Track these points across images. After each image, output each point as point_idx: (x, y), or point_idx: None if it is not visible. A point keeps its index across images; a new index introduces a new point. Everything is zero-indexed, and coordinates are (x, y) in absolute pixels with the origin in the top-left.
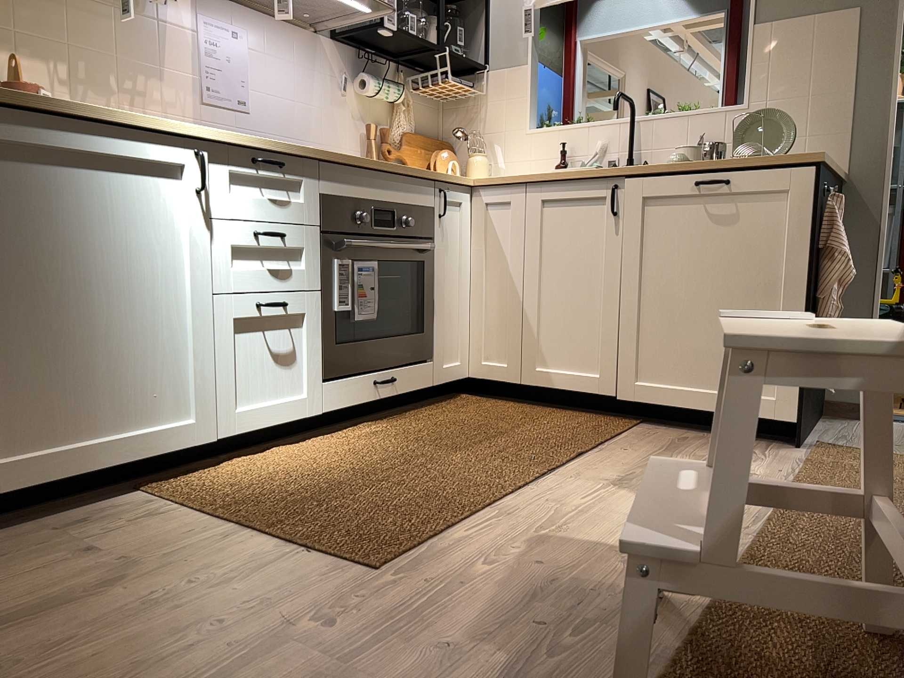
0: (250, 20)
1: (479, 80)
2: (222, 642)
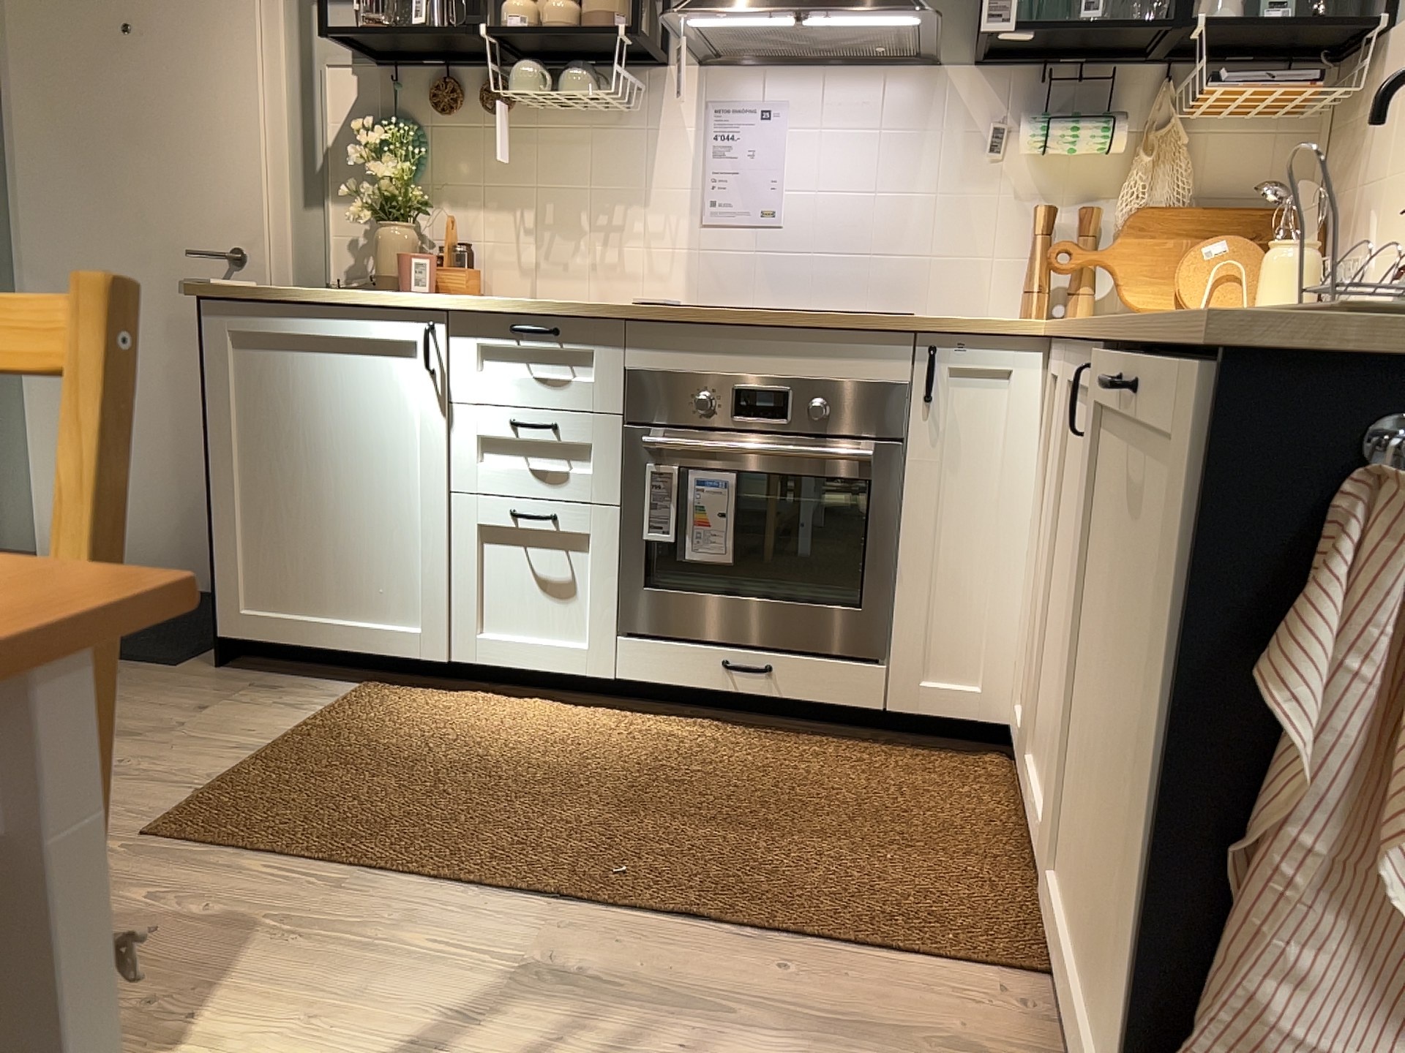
0: (790, 80)
1: (1373, 55)
2: None
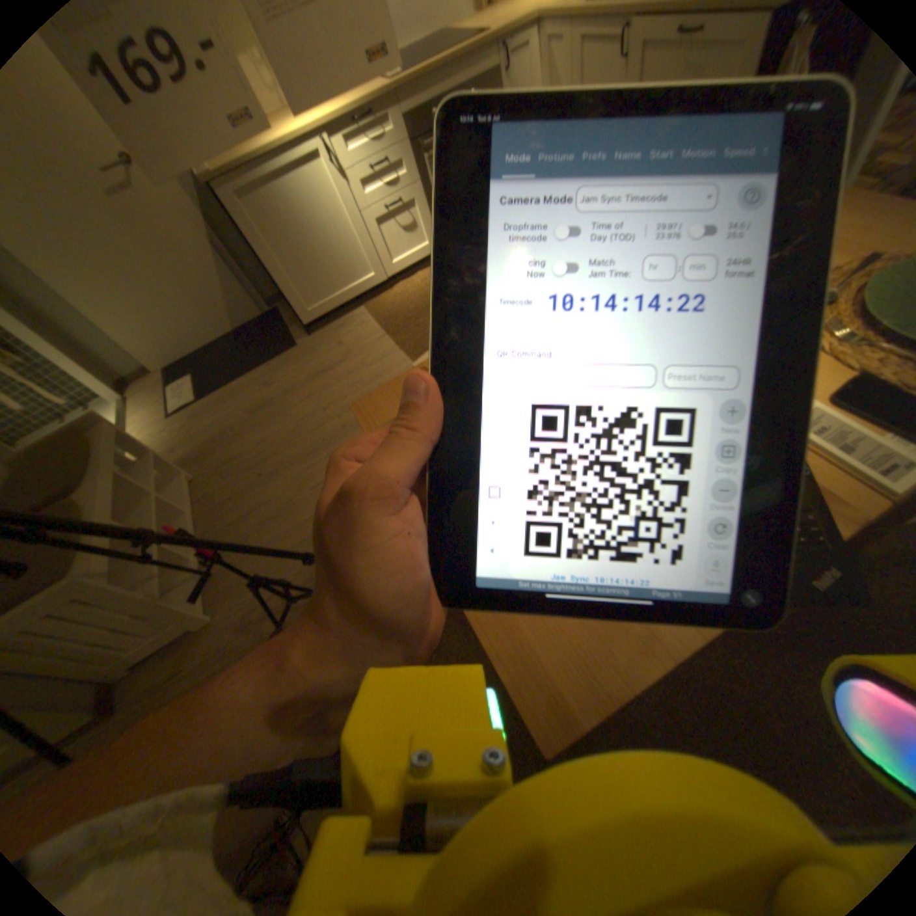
0: None
1: None
2: (360, 389)
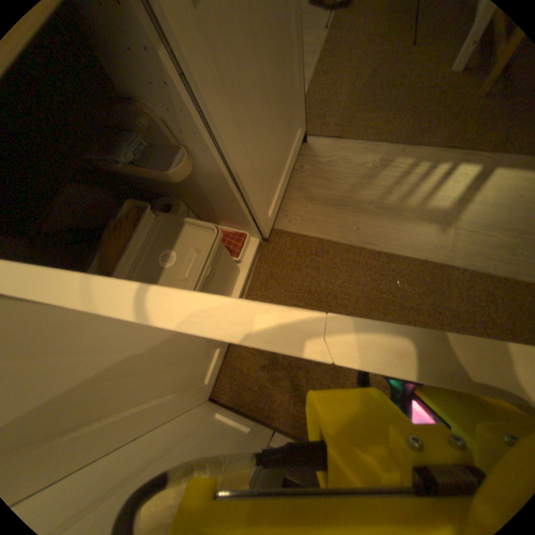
0: None
1: None
2: None
